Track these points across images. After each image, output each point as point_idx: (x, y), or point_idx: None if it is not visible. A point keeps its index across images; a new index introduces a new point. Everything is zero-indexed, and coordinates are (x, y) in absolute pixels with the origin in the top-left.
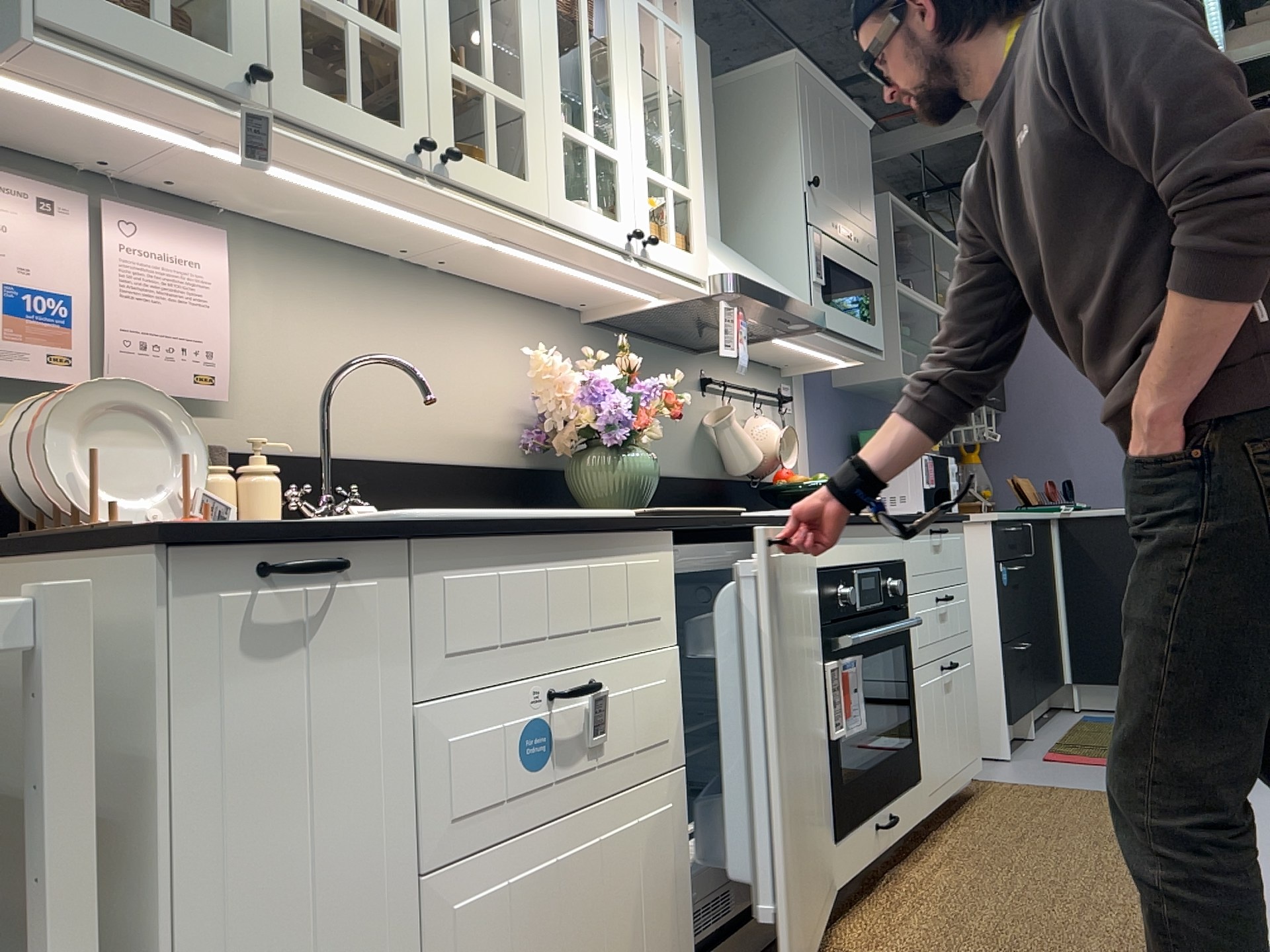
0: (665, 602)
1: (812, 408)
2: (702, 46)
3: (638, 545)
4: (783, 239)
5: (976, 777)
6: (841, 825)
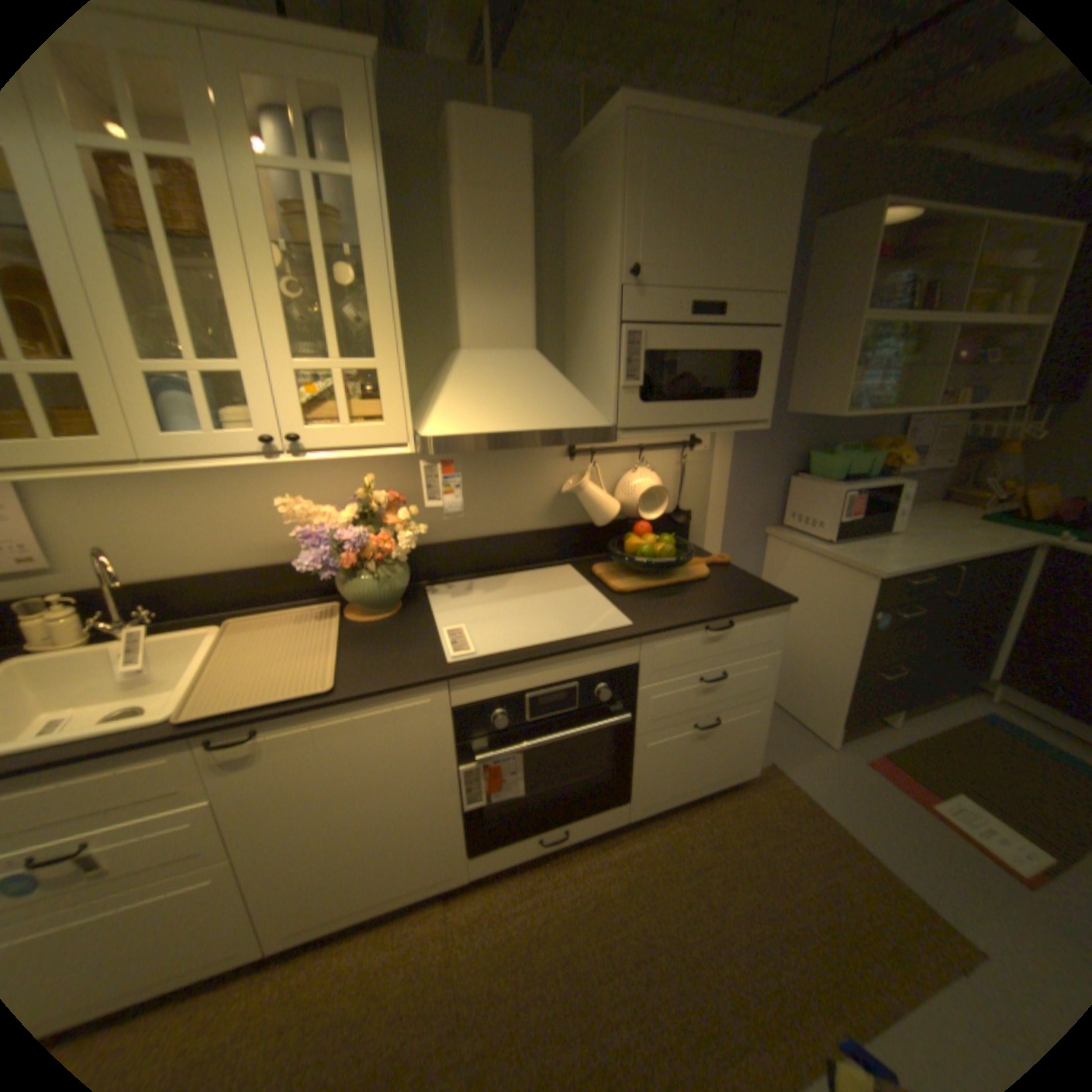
0: (182, 782)
1: (740, 439)
2: (510, 118)
3: (132, 758)
4: (605, 335)
5: (779, 763)
6: (477, 851)
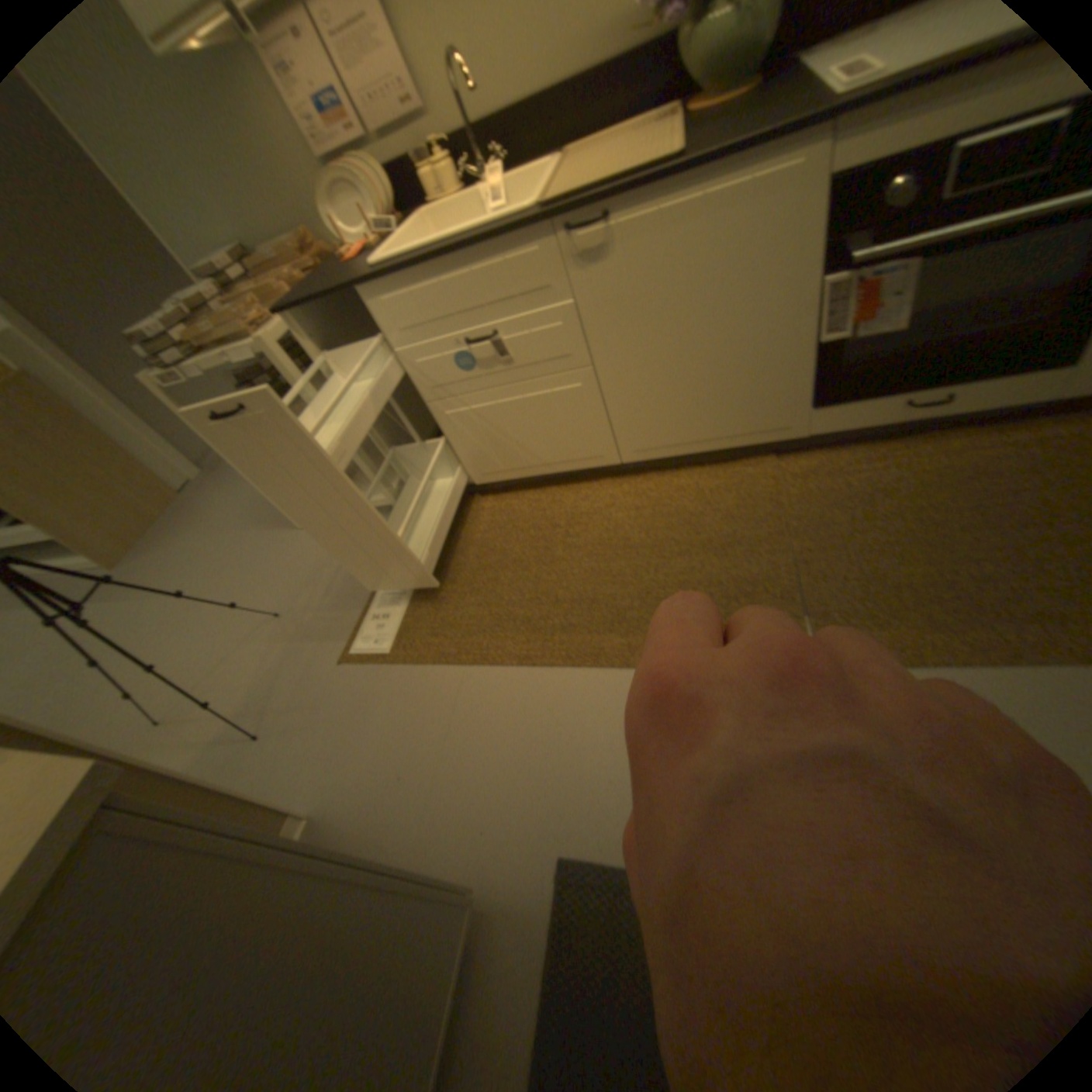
0: (555, 273)
1: None
2: None
3: (516, 242)
4: None
5: None
6: (828, 399)
